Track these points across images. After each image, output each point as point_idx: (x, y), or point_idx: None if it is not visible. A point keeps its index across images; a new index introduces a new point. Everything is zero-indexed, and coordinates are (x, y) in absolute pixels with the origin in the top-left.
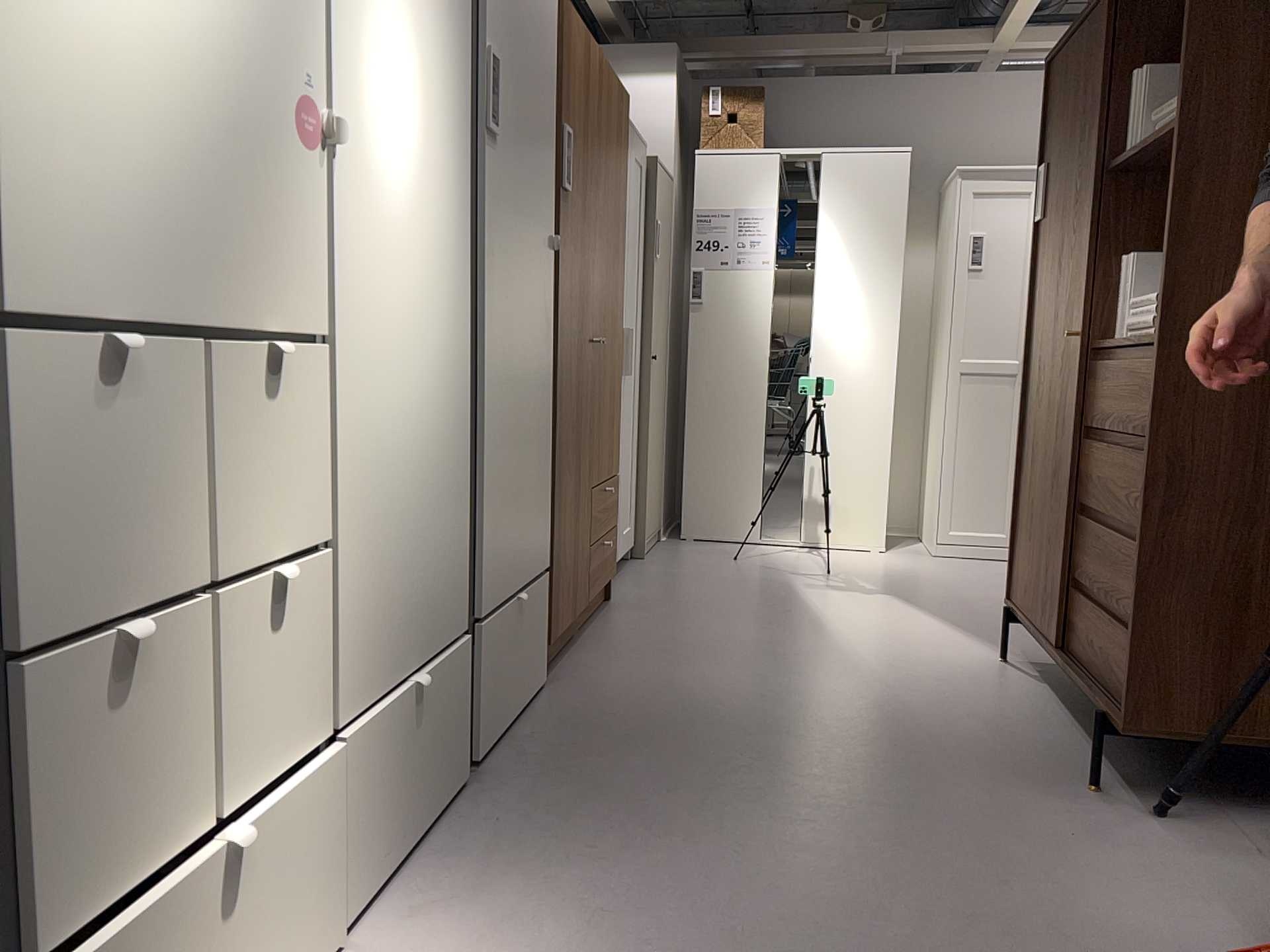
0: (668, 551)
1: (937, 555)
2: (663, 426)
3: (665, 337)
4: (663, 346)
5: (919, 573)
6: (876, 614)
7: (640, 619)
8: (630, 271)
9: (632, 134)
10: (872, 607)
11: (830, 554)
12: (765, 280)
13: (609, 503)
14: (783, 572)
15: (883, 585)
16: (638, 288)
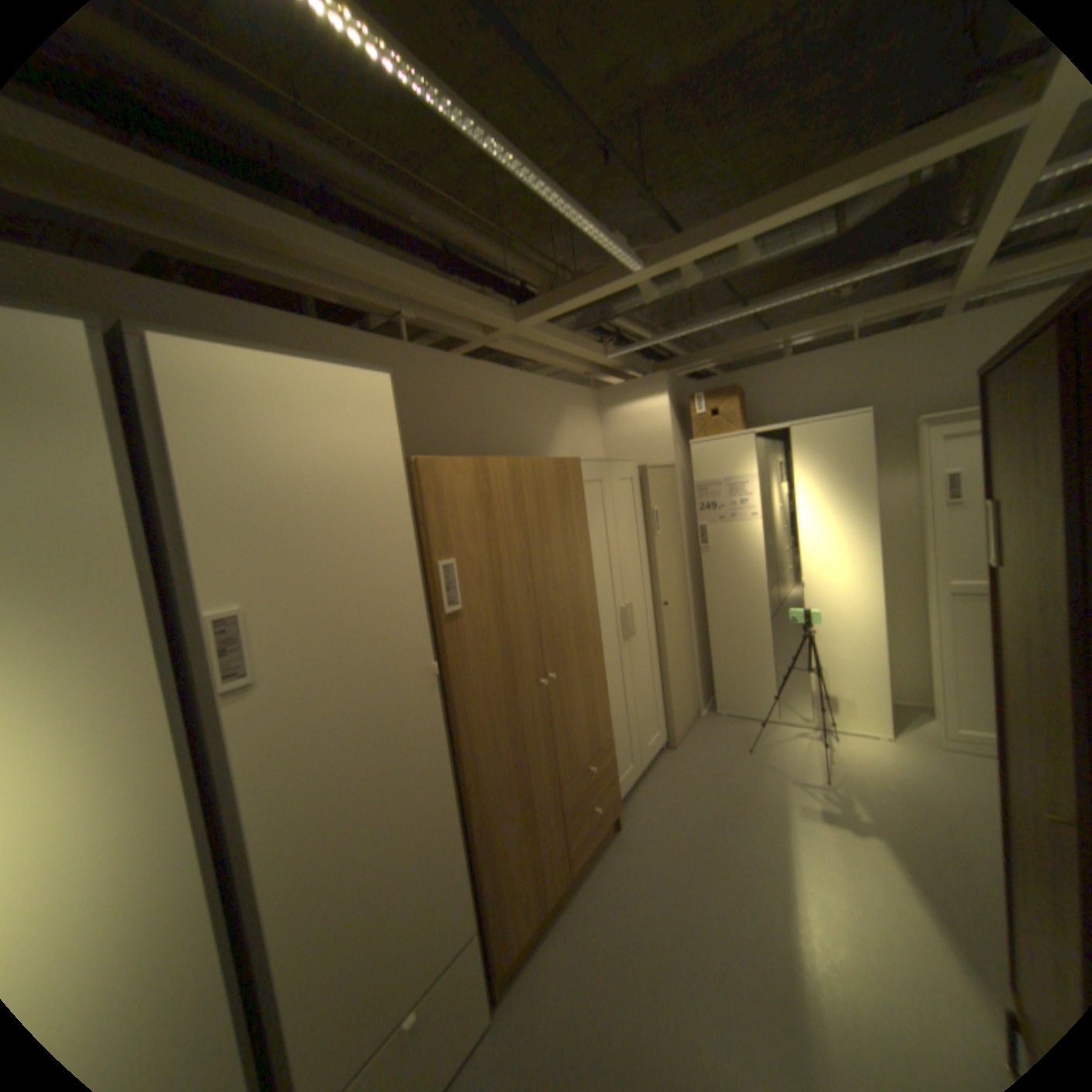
0: (700, 735)
1: (948, 751)
2: (689, 641)
3: (681, 579)
4: (680, 588)
5: (924, 790)
6: (860, 888)
7: (632, 872)
8: (624, 563)
9: (610, 467)
10: (859, 868)
11: (838, 743)
12: (755, 529)
13: (601, 773)
14: (786, 779)
15: (879, 815)
16: (641, 565)
